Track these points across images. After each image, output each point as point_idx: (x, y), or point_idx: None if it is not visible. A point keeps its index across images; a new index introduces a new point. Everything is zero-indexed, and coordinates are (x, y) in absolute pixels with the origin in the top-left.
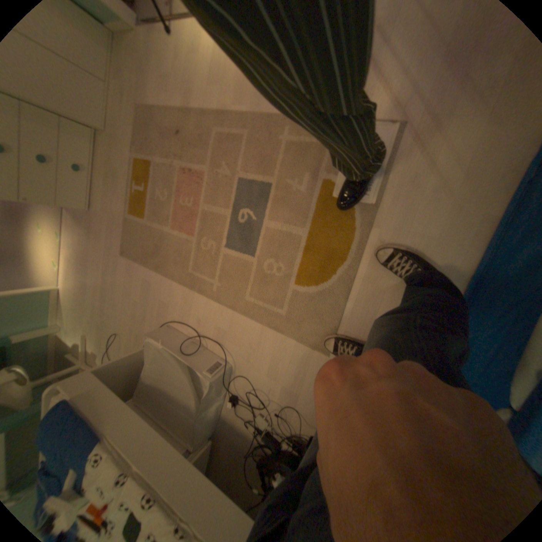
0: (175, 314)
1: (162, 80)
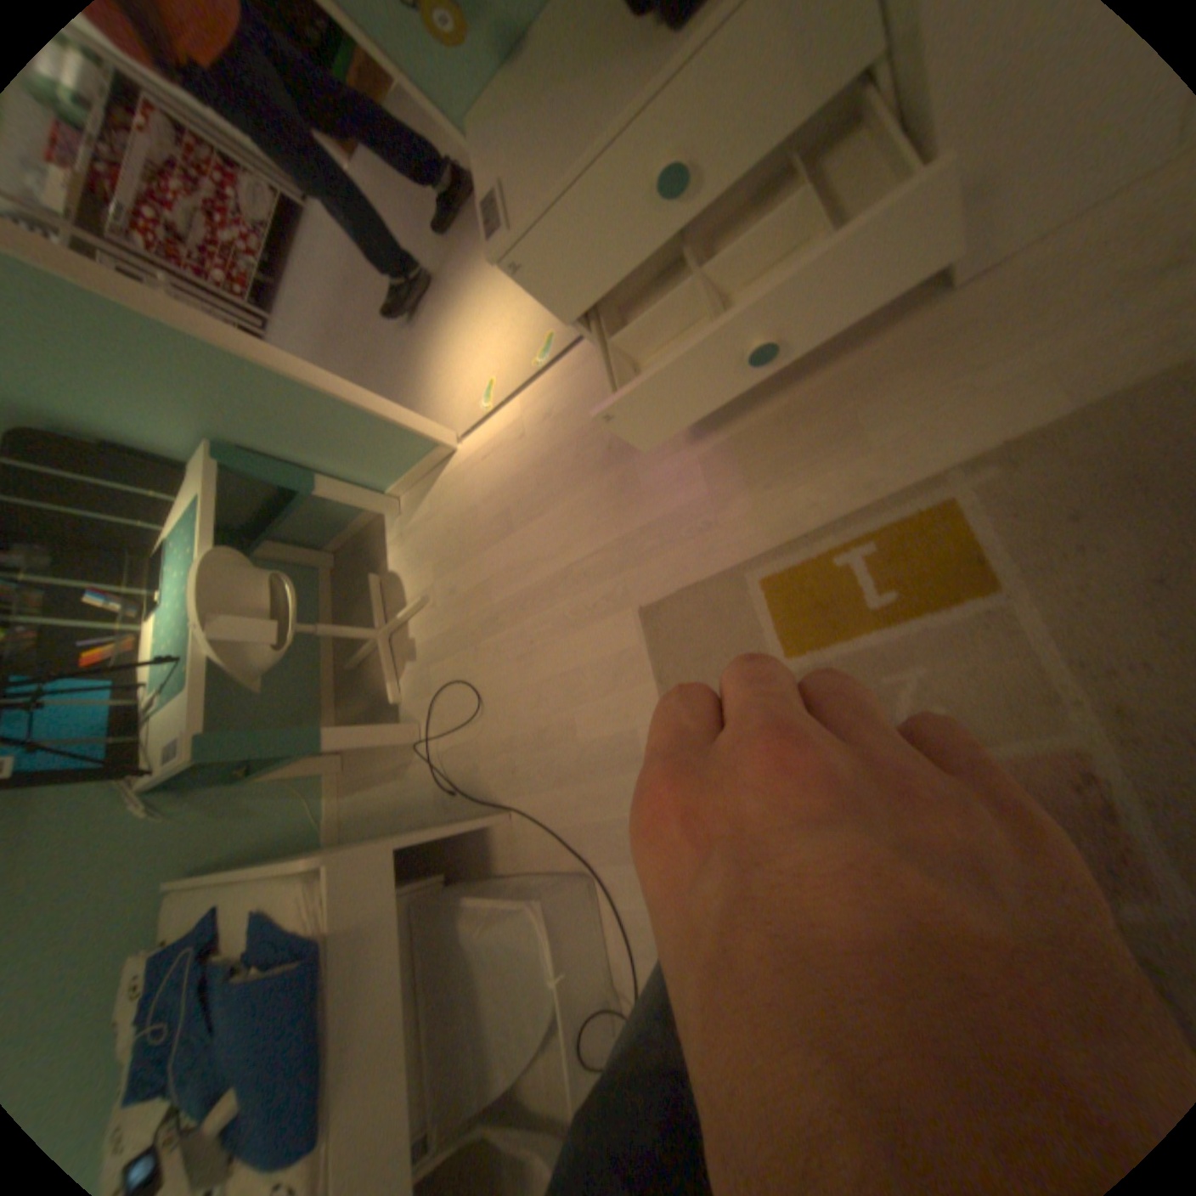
0: (629, 904)
1: None
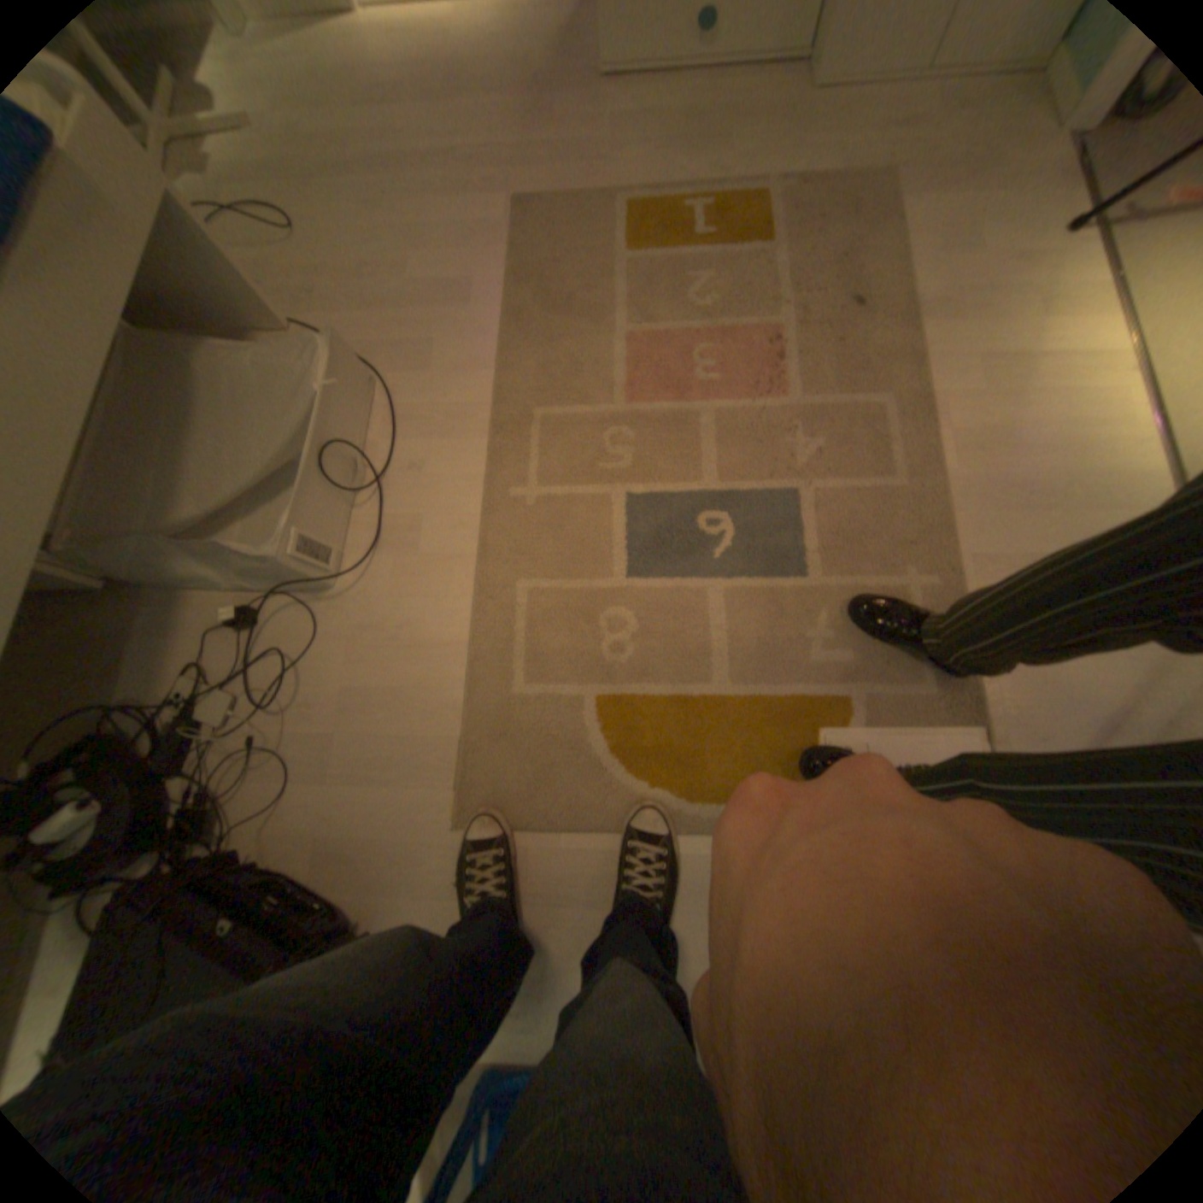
0: (409, 400)
1: (961, 239)
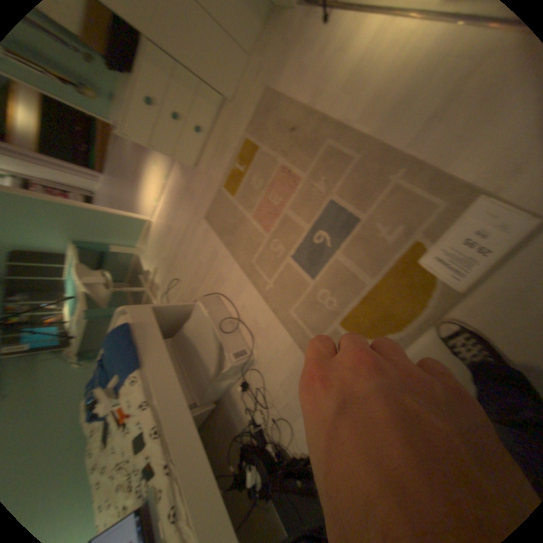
0: (226, 291)
1: (297, 71)
